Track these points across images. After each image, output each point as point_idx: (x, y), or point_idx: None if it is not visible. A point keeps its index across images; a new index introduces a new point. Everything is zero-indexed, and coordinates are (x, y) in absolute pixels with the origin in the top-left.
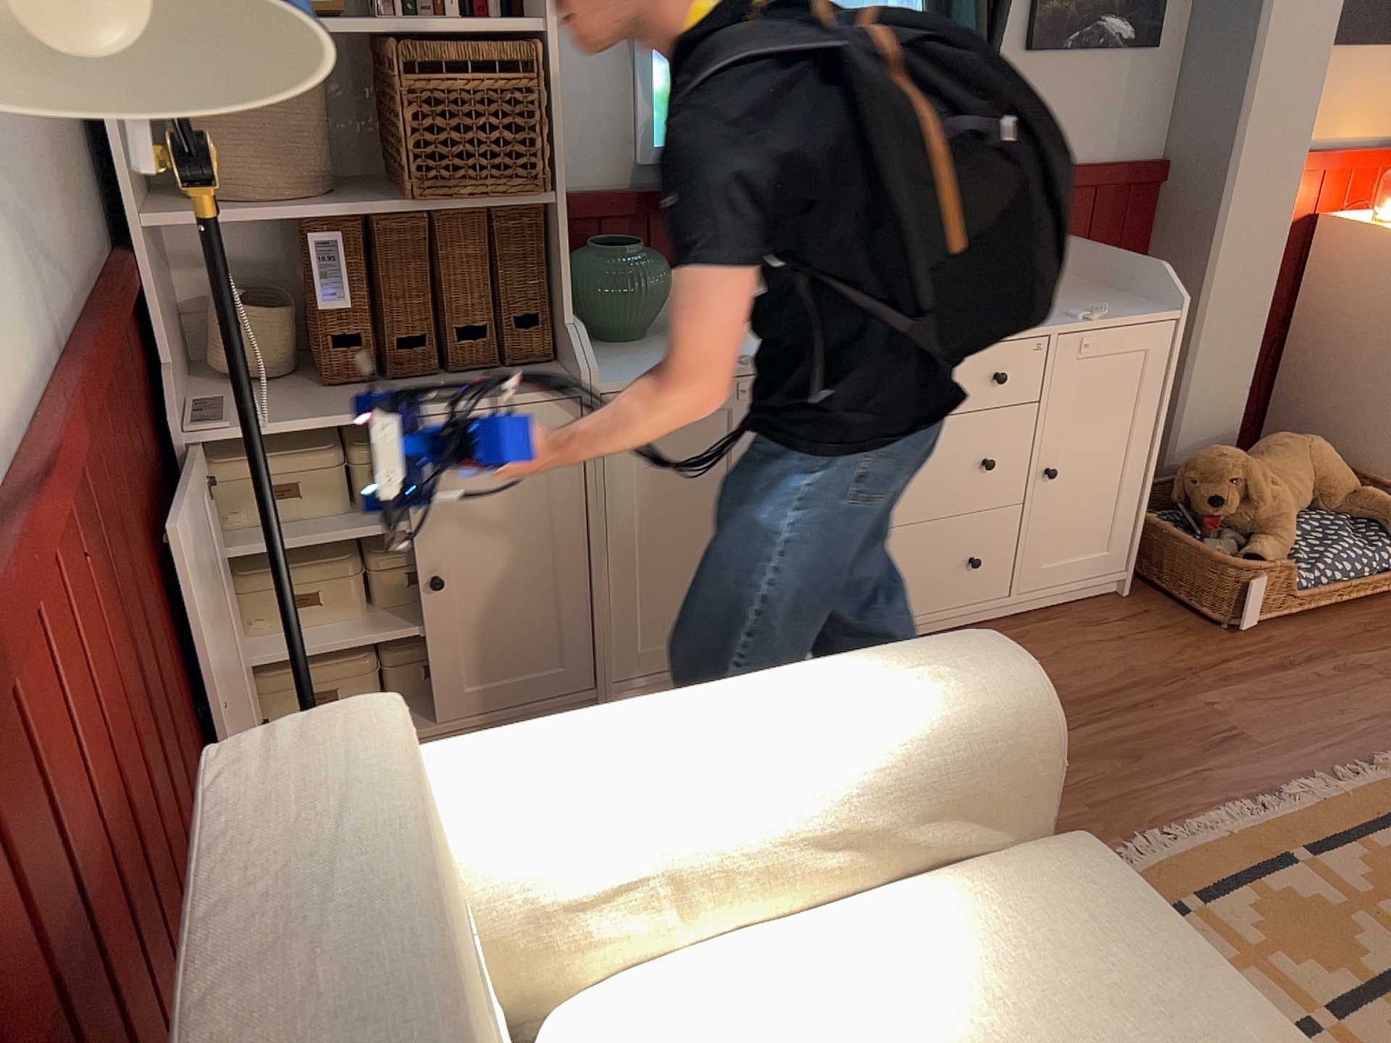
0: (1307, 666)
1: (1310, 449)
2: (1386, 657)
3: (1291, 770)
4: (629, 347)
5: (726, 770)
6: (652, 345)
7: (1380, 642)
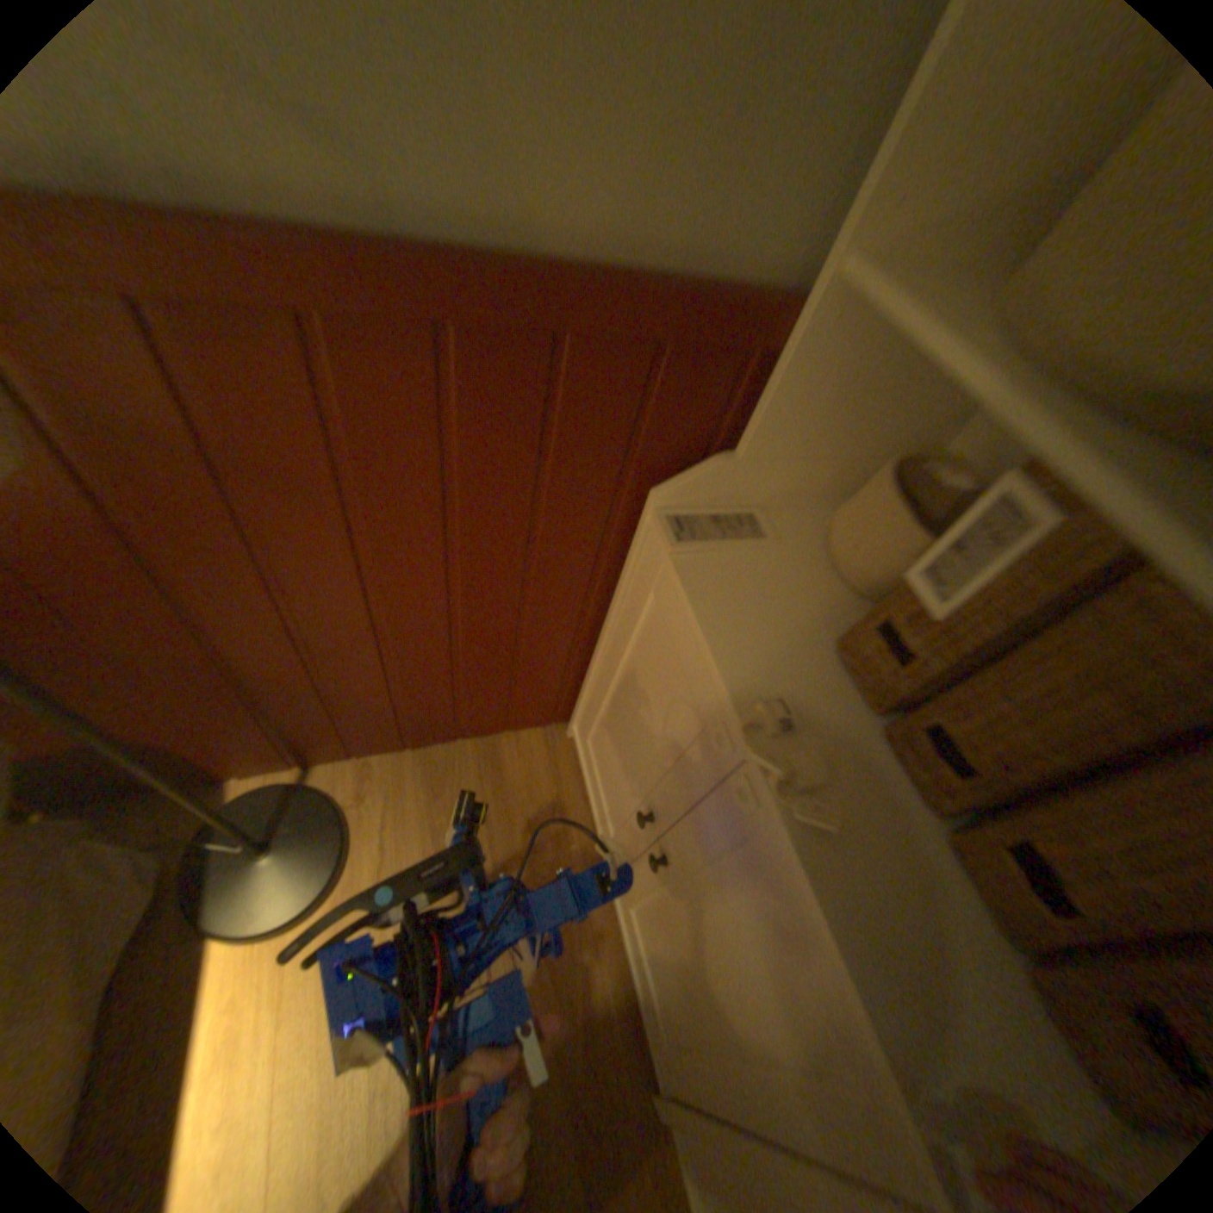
0: None
1: None
2: None
3: None
4: None
5: None
6: None
7: None
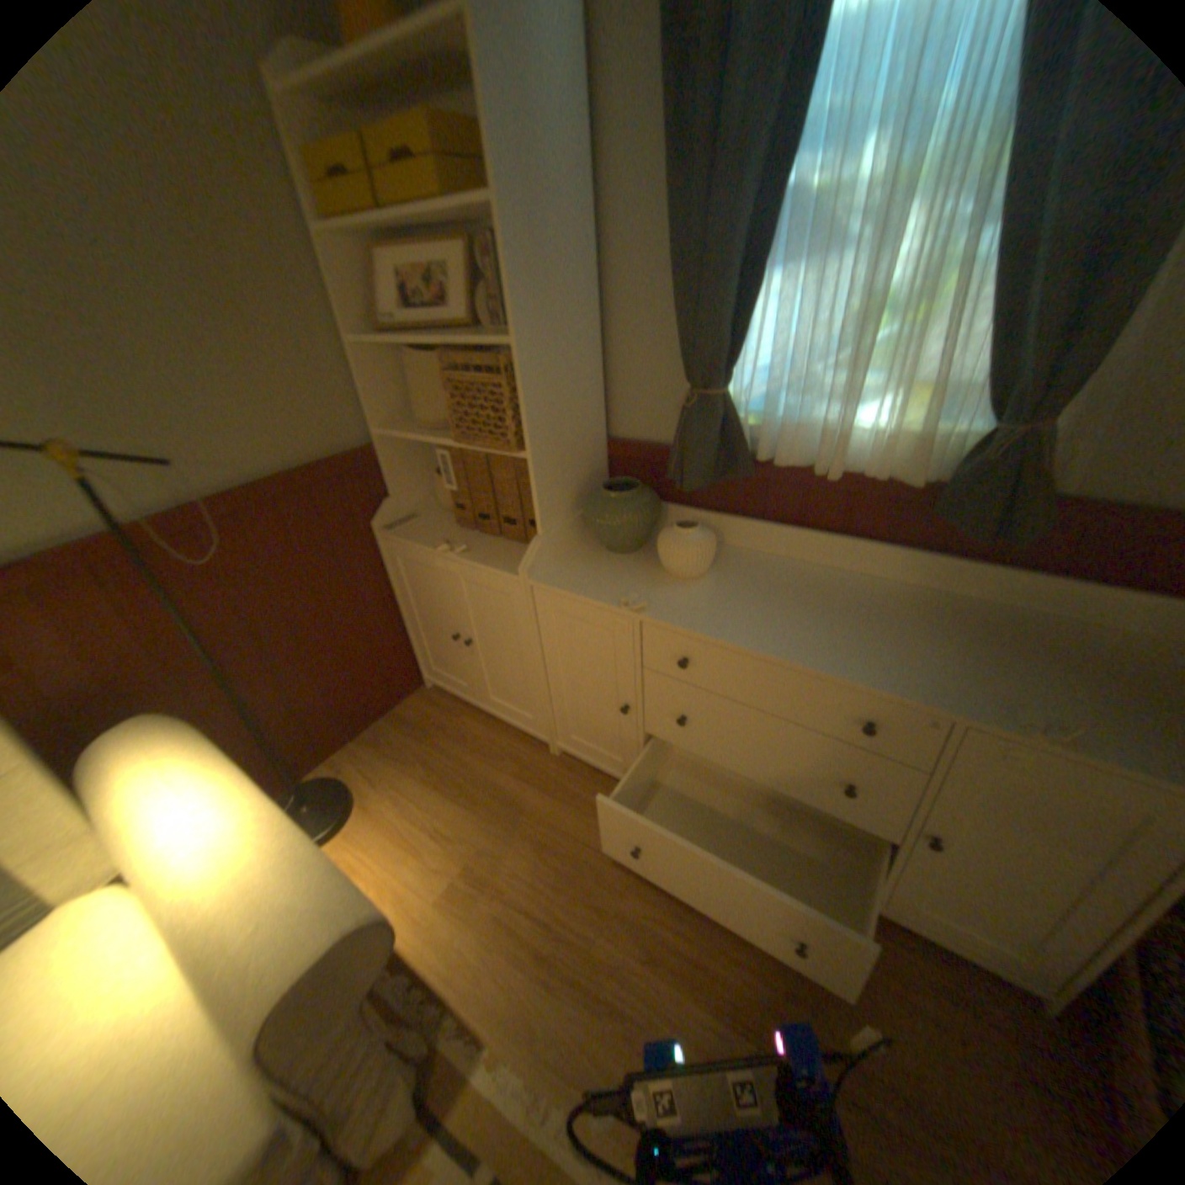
0: None
1: None
2: None
3: None
4: (606, 559)
5: (157, 859)
6: (620, 562)
7: None
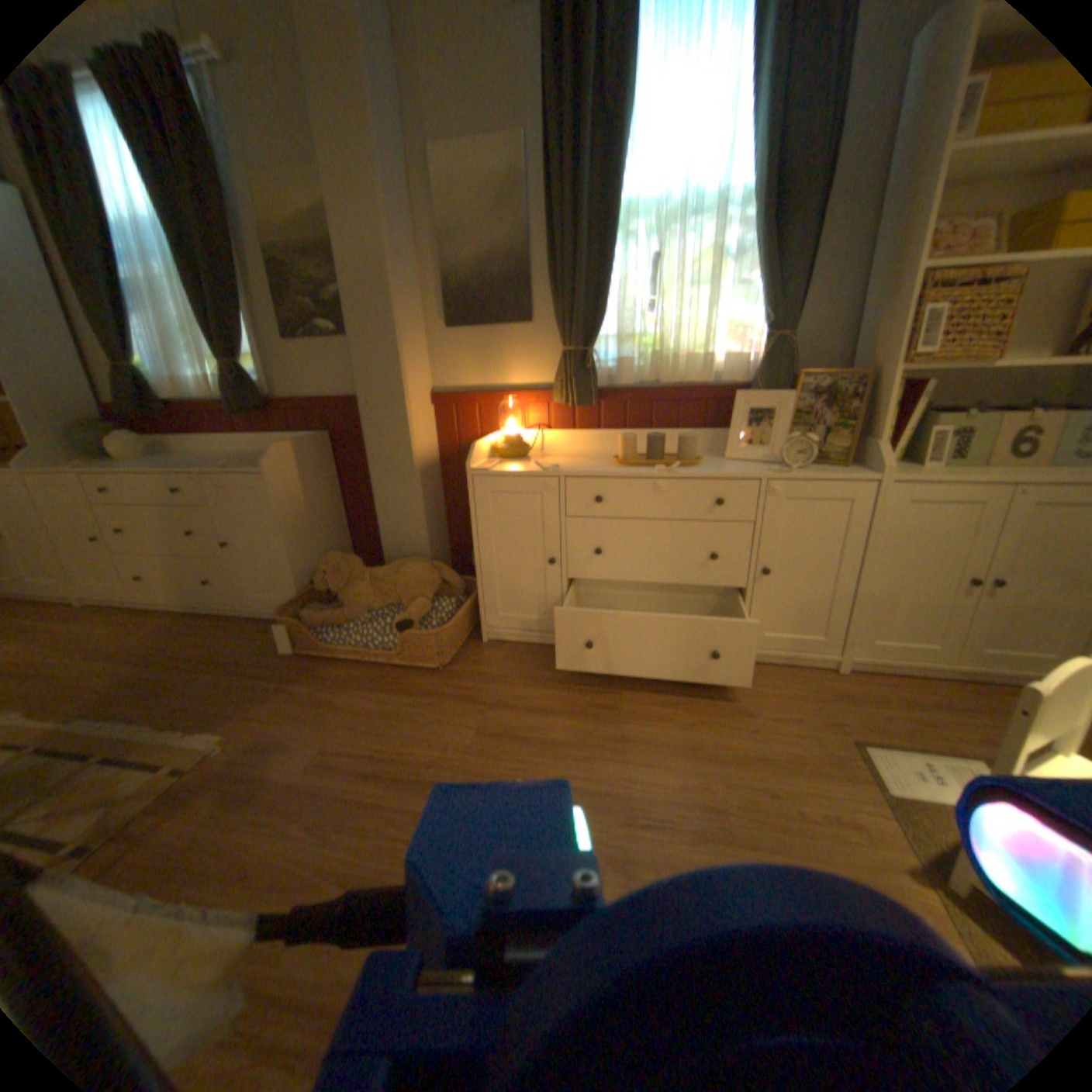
0: (273, 682)
1: (404, 568)
2: (312, 694)
3: (135, 719)
4: (83, 461)
5: None
6: (91, 461)
7: (332, 687)
